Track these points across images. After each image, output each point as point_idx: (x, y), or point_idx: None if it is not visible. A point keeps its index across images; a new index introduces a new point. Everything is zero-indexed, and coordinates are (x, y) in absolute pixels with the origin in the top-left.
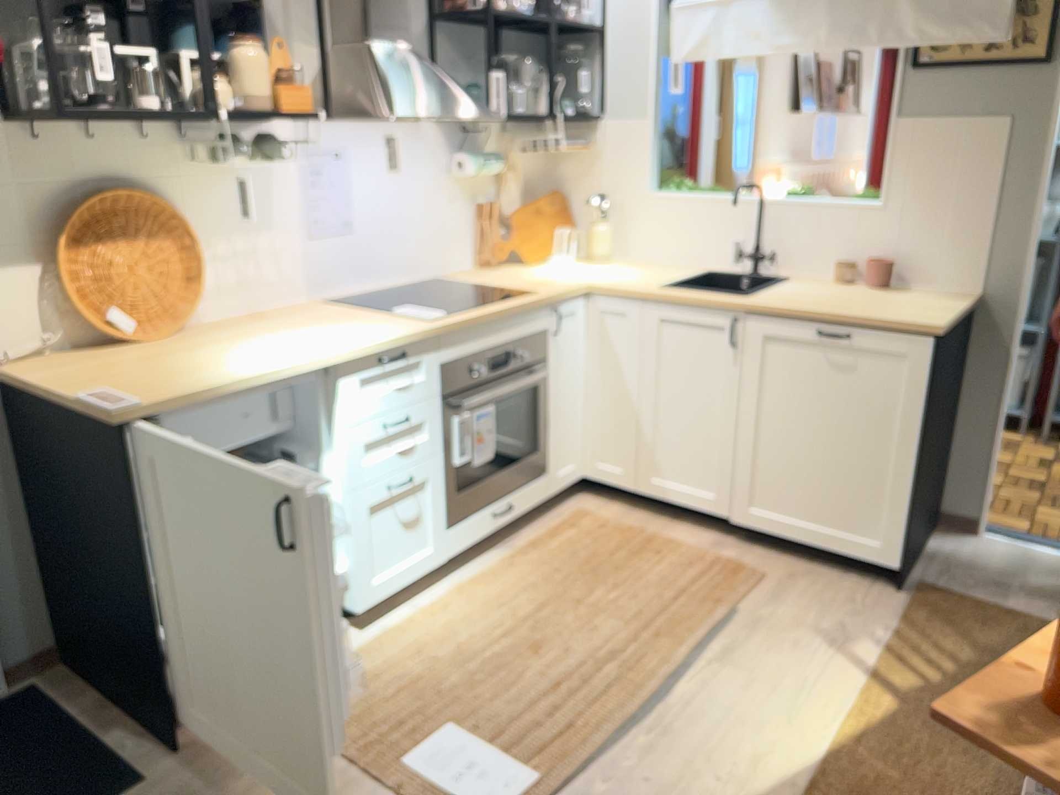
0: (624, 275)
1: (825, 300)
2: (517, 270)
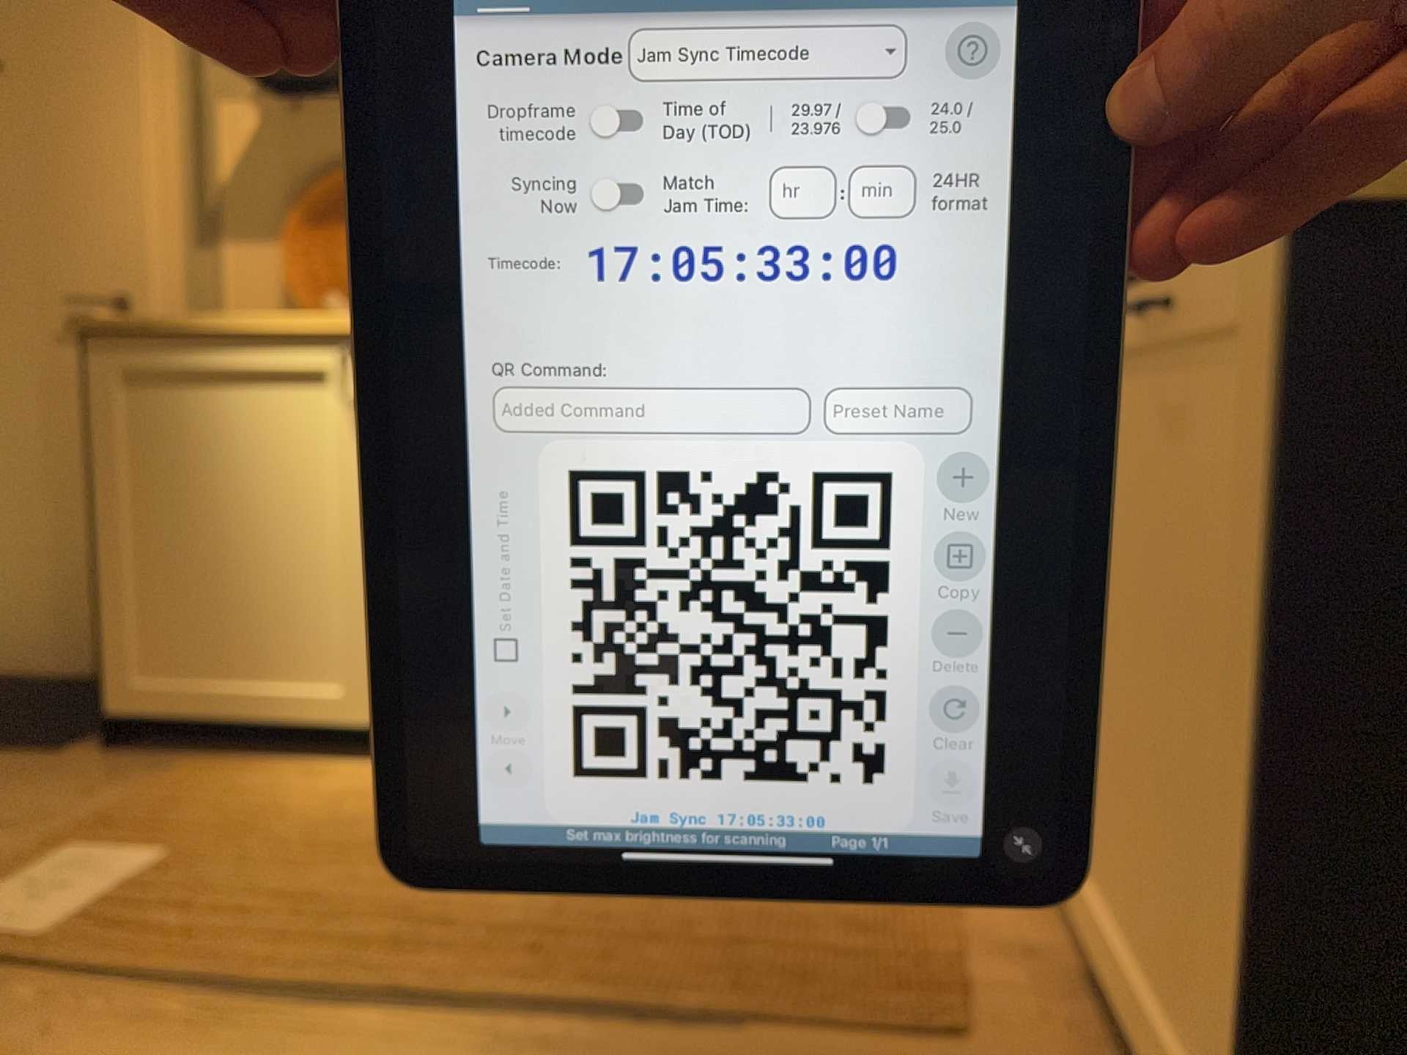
0: None
1: None
2: None
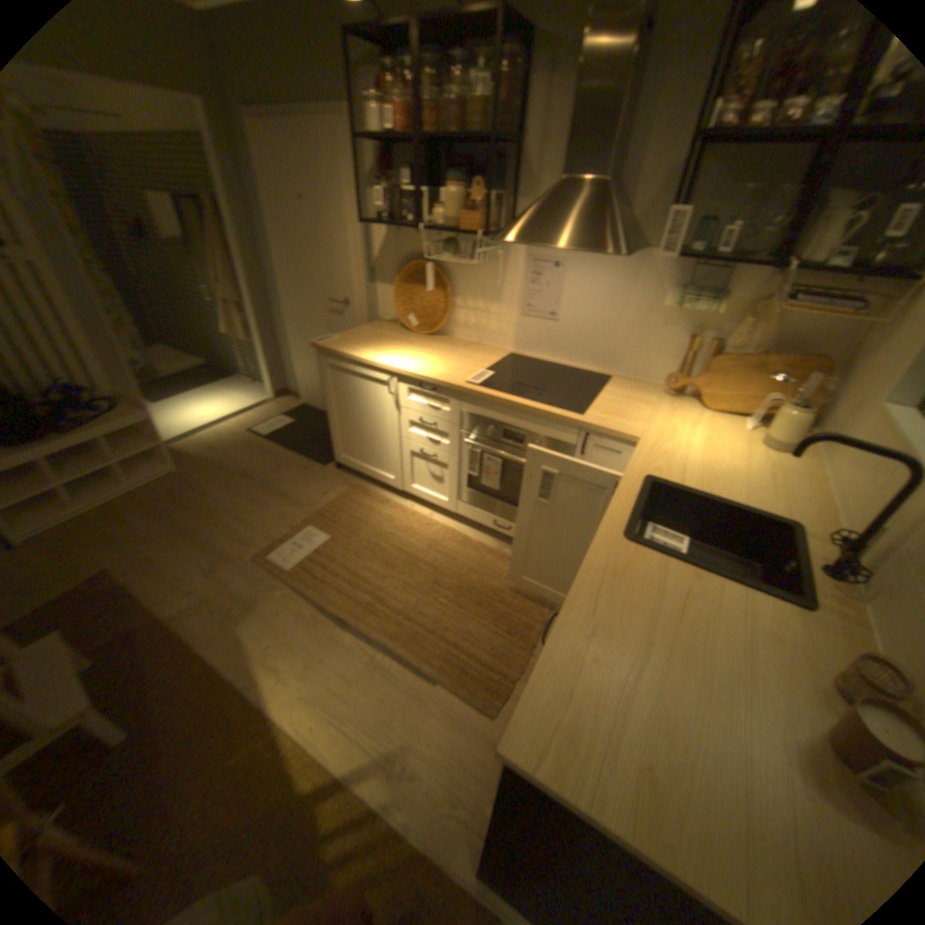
0: (707, 459)
1: (650, 621)
2: (679, 405)
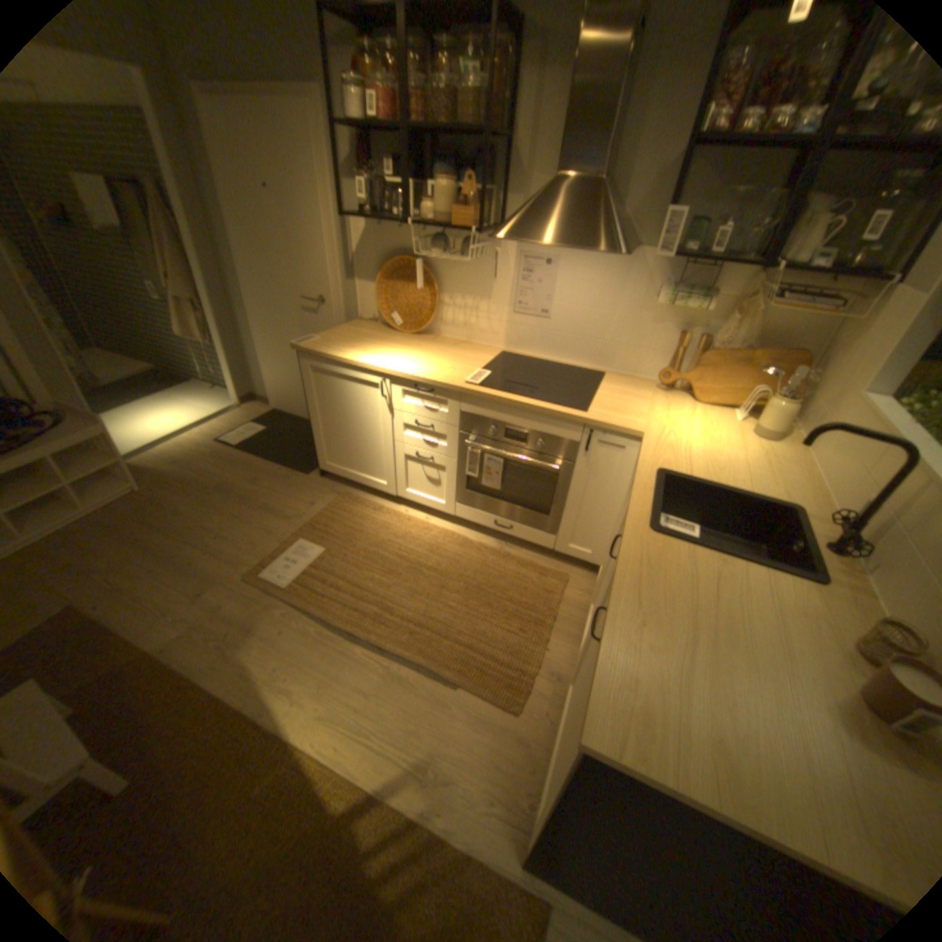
0: (709, 451)
1: (691, 606)
2: (673, 400)
